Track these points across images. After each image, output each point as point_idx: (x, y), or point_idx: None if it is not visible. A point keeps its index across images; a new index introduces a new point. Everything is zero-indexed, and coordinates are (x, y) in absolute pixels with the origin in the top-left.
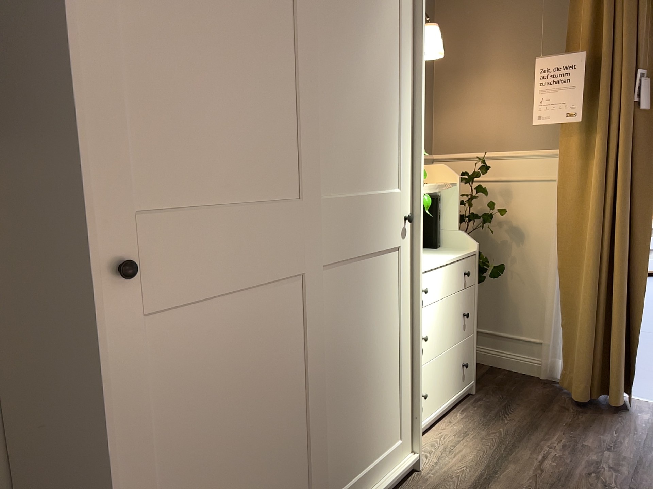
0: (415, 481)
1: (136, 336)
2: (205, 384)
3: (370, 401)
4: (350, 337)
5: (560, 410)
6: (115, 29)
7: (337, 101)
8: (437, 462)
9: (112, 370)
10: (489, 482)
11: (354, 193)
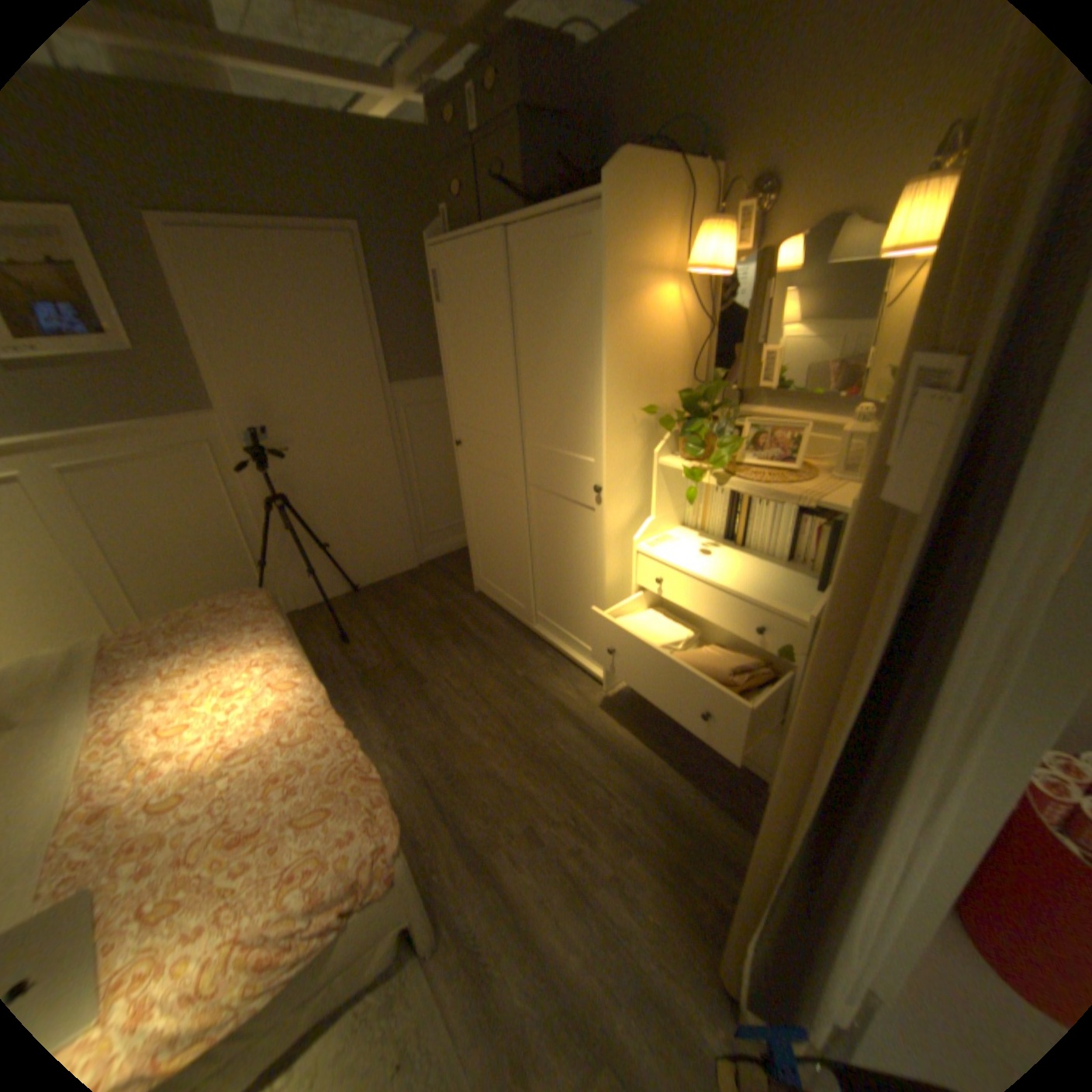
0: (593, 686)
1: (465, 469)
2: (483, 501)
3: (568, 596)
4: (551, 542)
5: (730, 891)
6: (450, 363)
7: (536, 384)
8: (615, 706)
9: (461, 476)
10: (581, 731)
11: (548, 450)
